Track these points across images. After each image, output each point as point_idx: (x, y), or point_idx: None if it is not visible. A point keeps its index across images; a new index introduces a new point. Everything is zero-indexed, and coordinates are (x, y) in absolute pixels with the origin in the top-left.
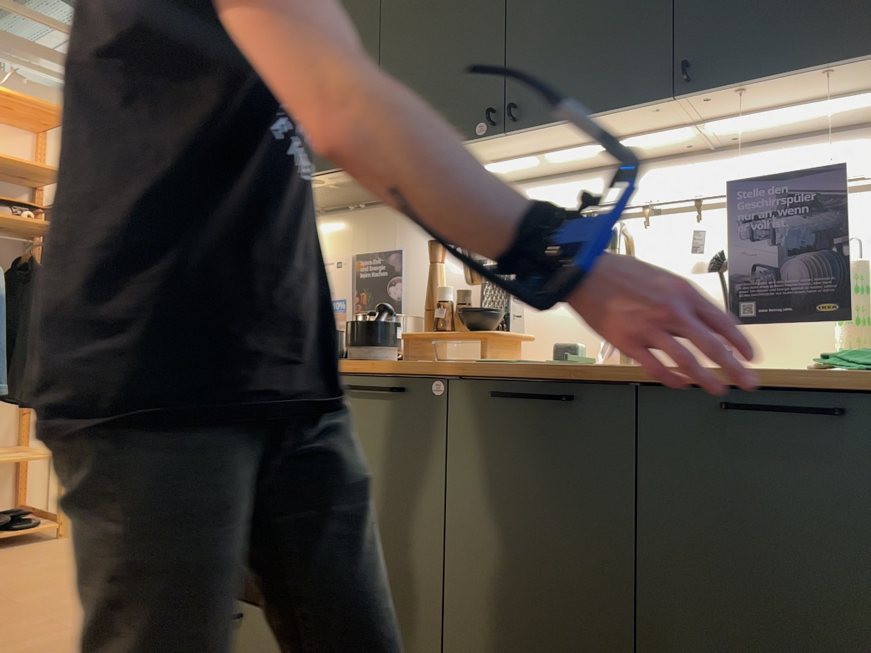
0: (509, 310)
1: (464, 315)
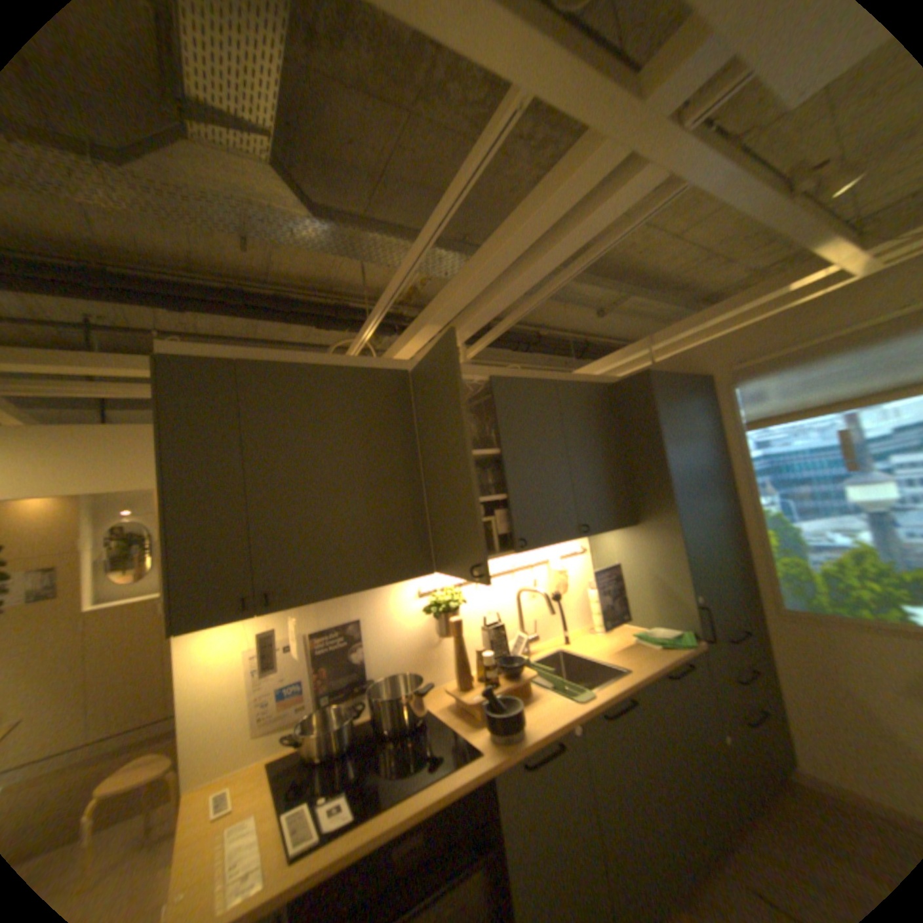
0: (503, 653)
1: (502, 669)
